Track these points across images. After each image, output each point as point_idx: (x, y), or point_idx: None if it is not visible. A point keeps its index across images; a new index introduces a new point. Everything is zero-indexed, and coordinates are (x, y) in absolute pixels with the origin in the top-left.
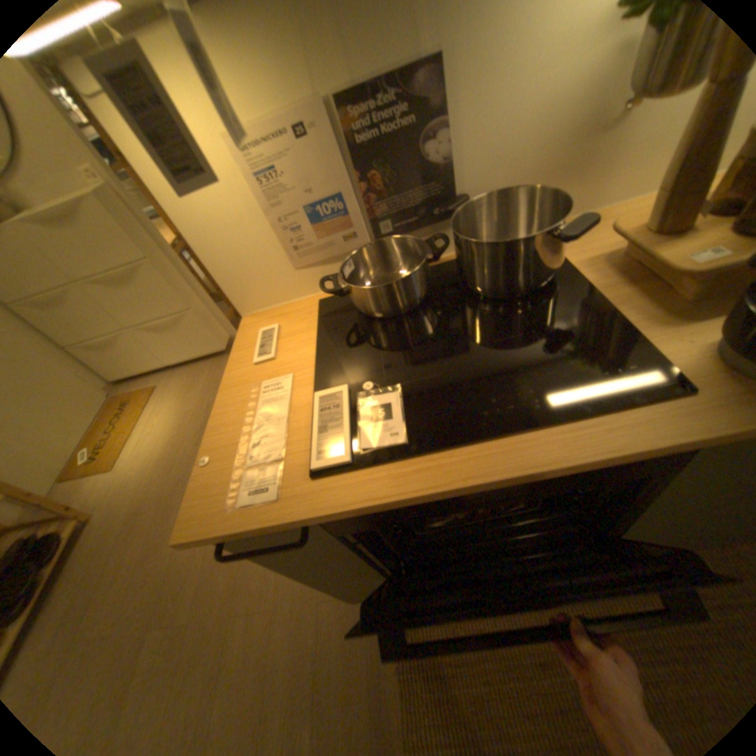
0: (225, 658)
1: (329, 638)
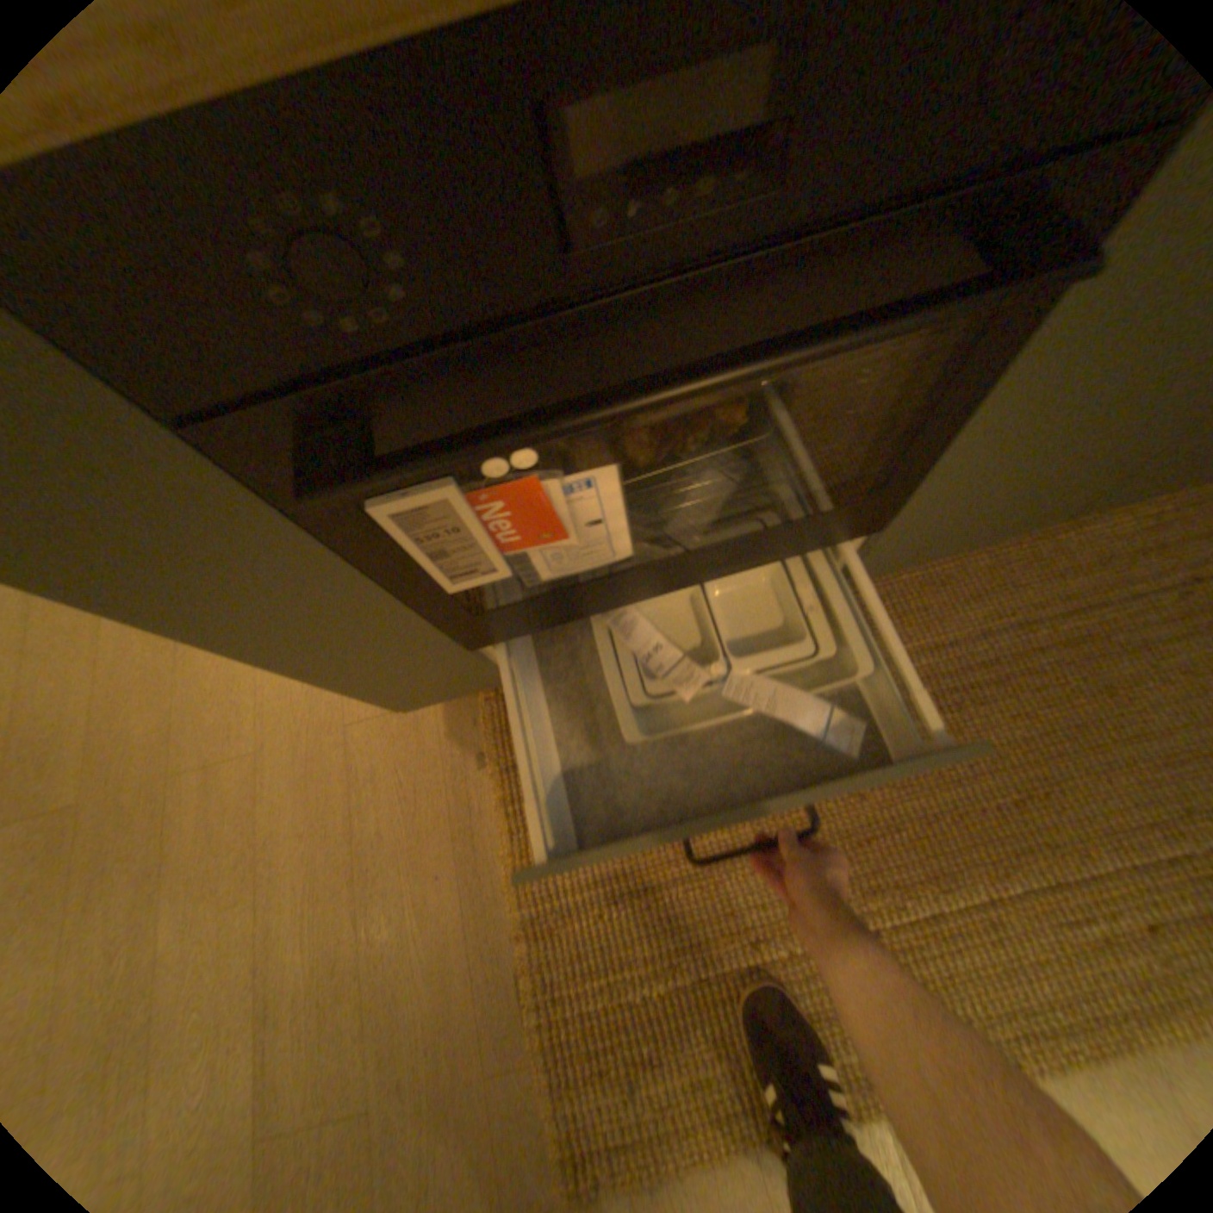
0: (168, 842)
1: (372, 776)
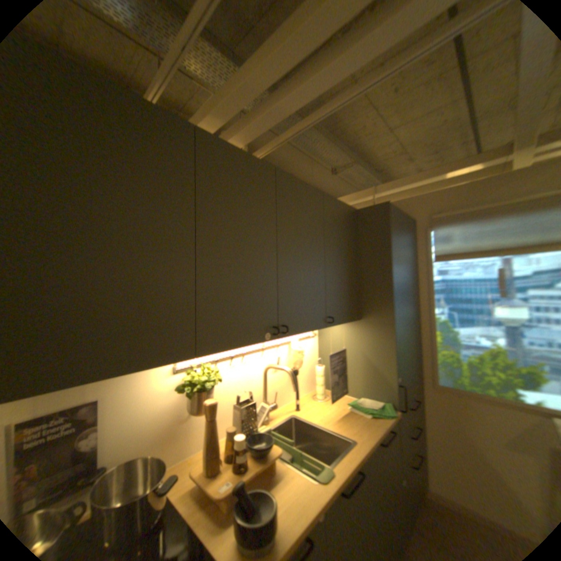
0: None
1: None
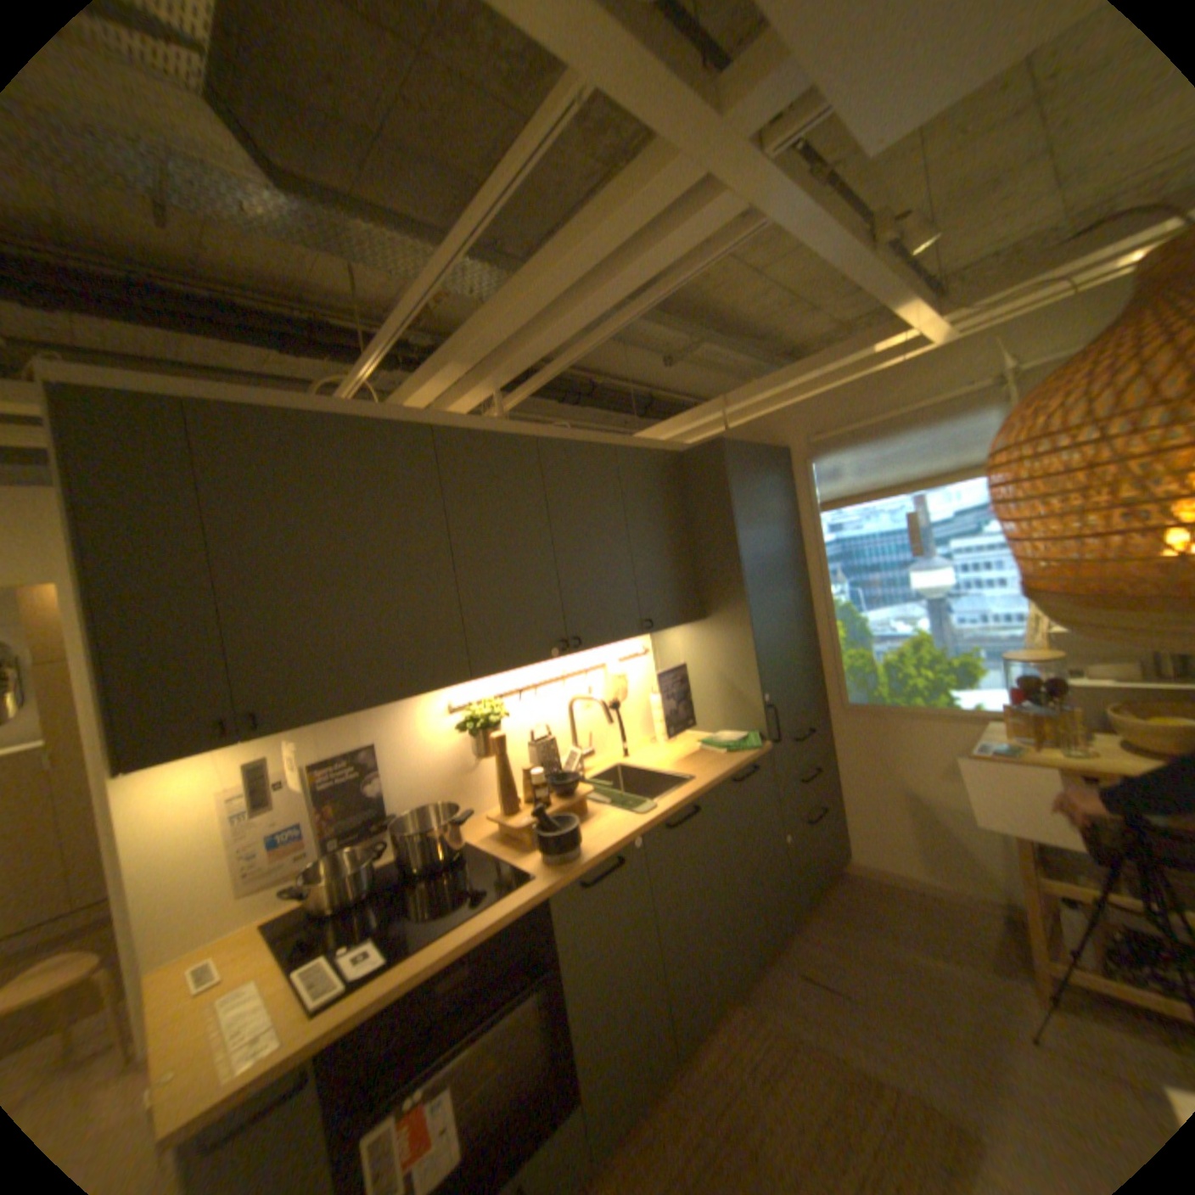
0: None
1: None
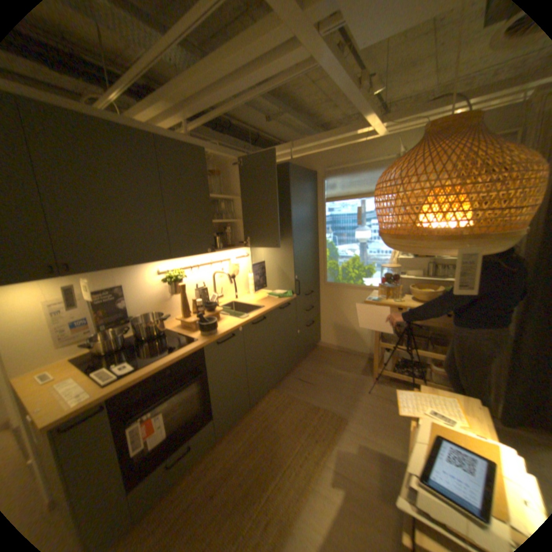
0: None
1: None
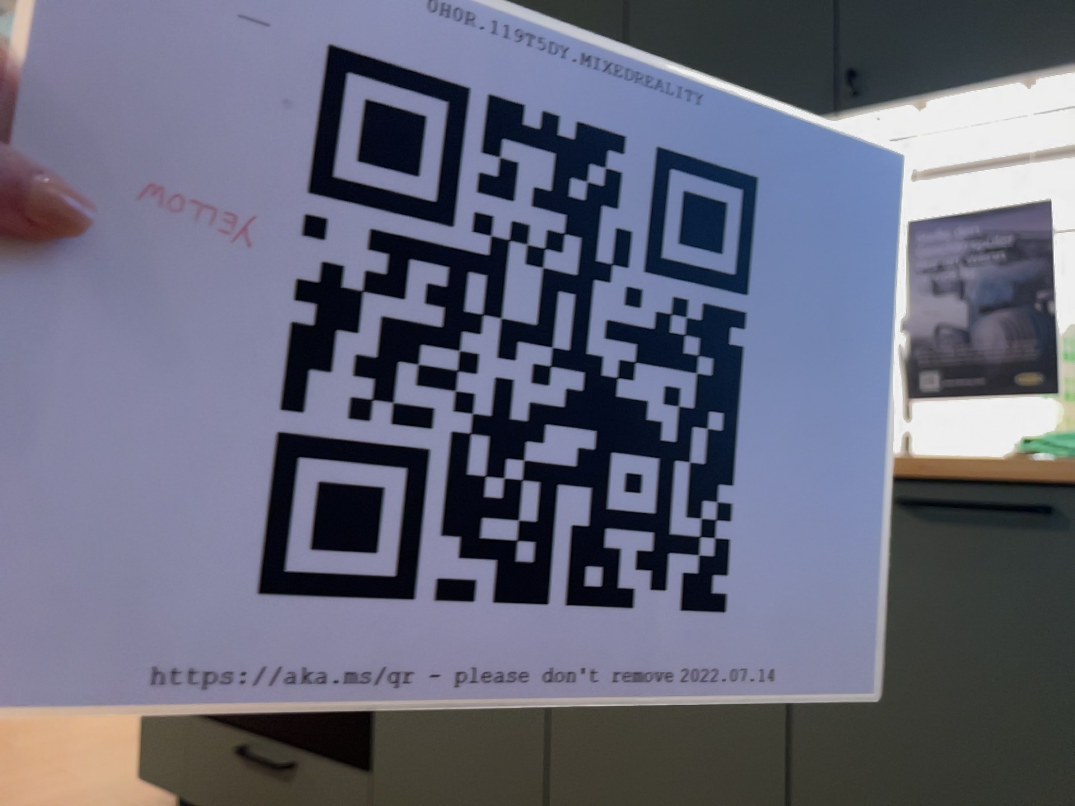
0: None
1: None
